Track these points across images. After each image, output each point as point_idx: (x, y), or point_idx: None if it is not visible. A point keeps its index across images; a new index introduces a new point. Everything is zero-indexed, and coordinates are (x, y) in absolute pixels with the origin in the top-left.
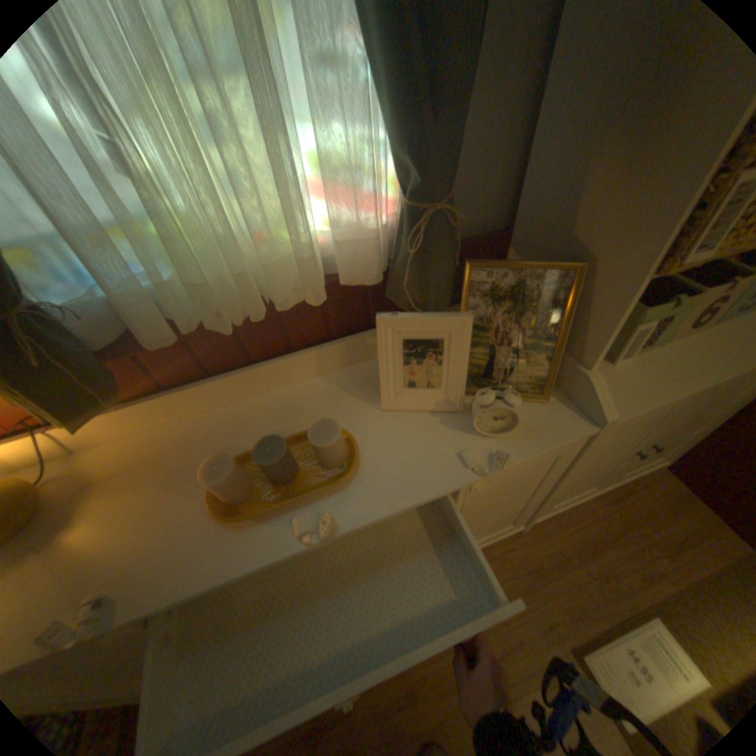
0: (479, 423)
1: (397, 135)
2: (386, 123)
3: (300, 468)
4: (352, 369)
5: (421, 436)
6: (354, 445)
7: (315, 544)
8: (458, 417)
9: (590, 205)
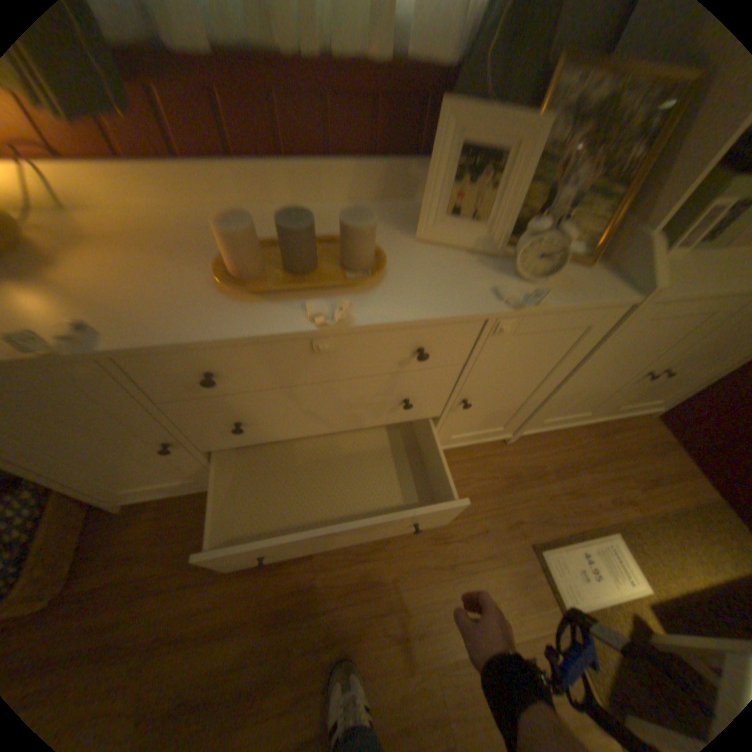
0: (523, 260)
1: None
2: None
3: (321, 265)
4: (387, 205)
5: (454, 268)
6: (383, 258)
7: (329, 324)
8: (496, 261)
9: None
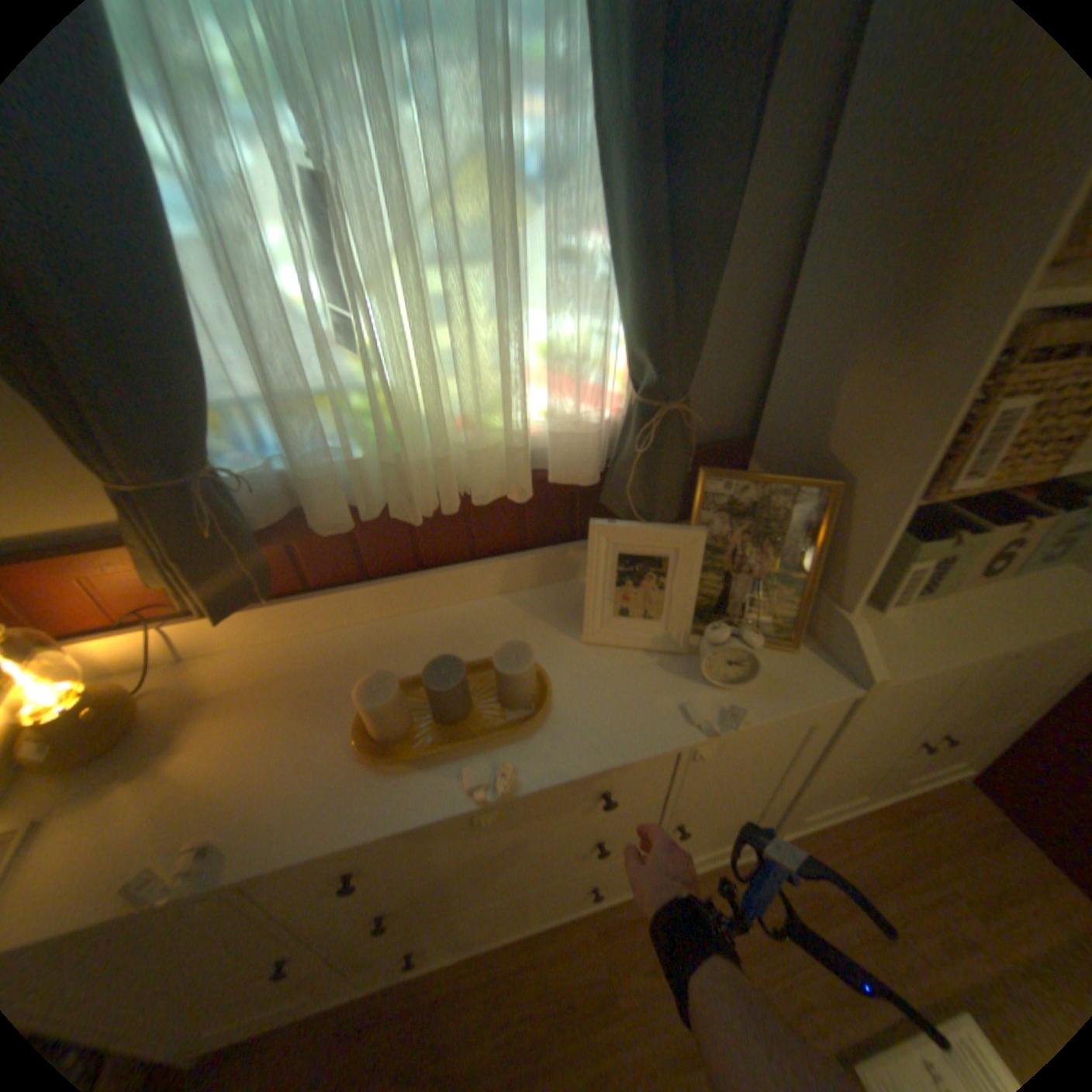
0: (708, 667)
1: (634, 333)
2: (621, 320)
3: (475, 704)
4: (545, 590)
5: (632, 679)
6: (546, 682)
7: (490, 801)
8: (680, 660)
9: (844, 419)
